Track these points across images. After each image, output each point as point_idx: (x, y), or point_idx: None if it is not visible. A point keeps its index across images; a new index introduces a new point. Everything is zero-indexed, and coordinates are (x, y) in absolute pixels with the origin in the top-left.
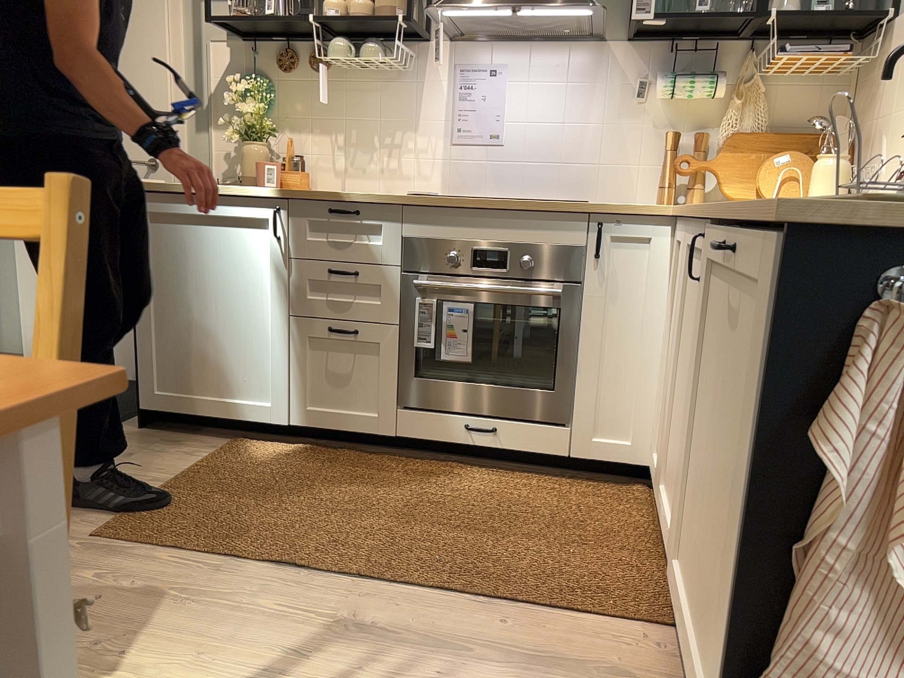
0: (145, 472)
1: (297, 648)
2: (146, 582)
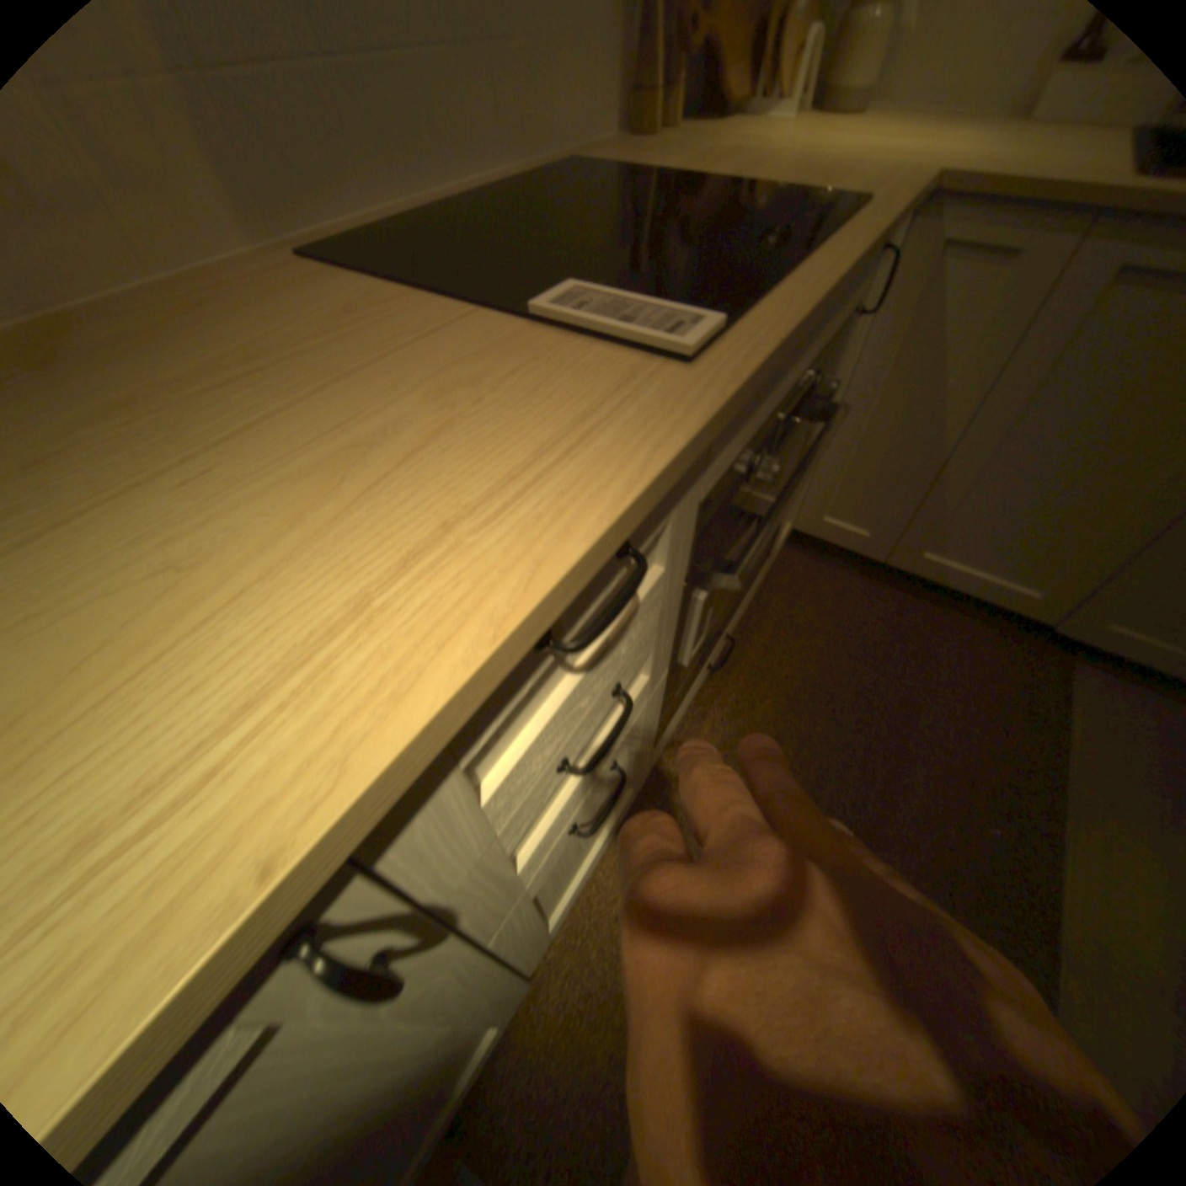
0: None
1: None
2: None
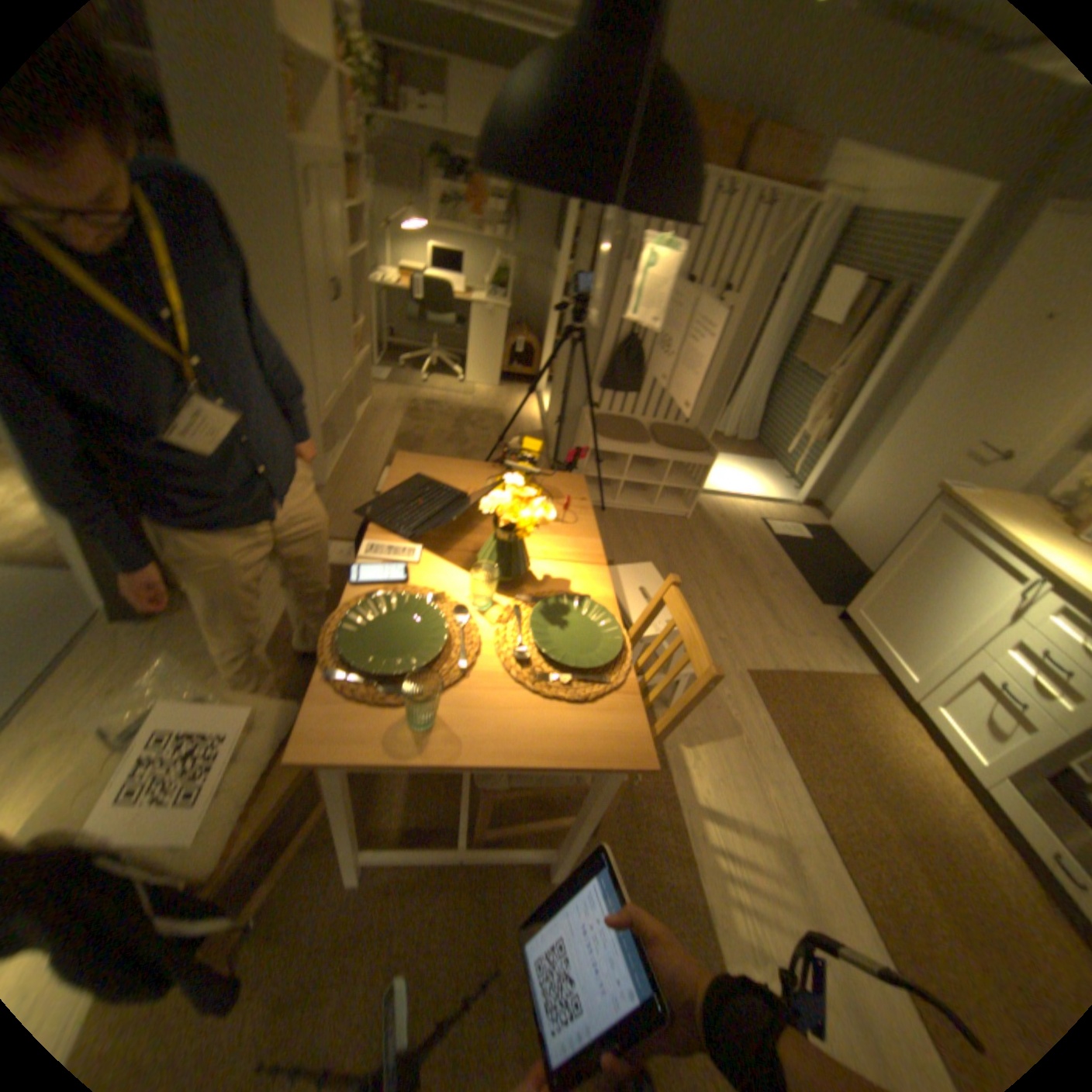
0: (807, 656)
1: (759, 830)
2: (742, 720)
